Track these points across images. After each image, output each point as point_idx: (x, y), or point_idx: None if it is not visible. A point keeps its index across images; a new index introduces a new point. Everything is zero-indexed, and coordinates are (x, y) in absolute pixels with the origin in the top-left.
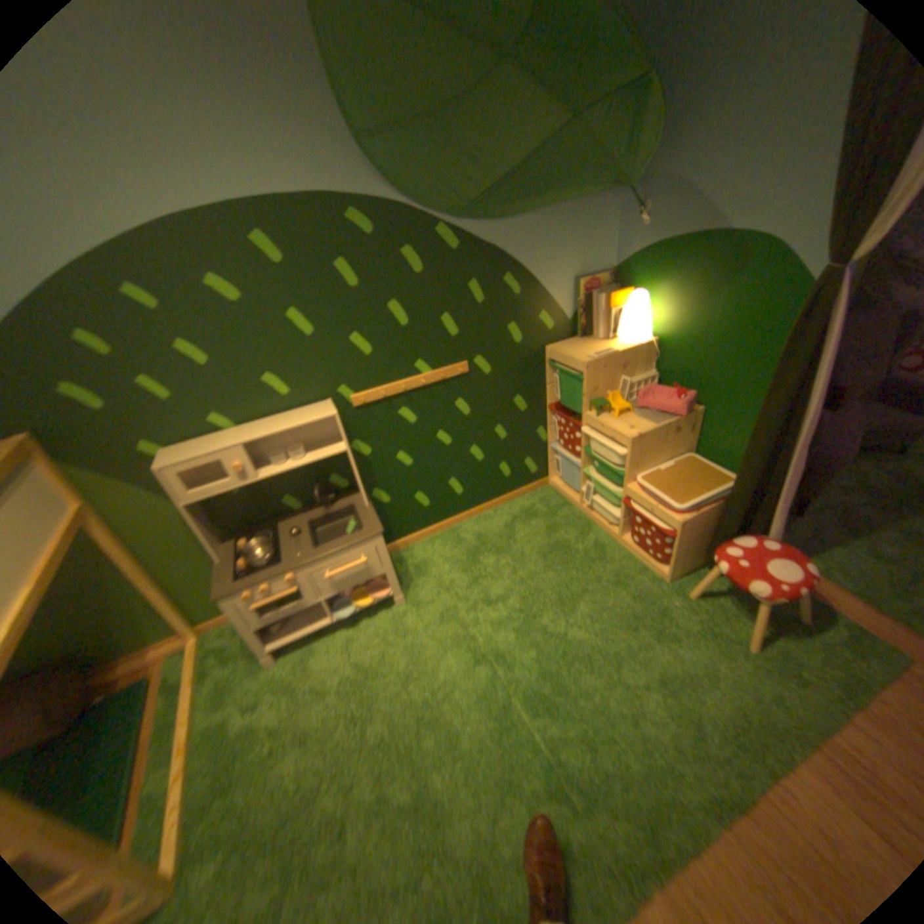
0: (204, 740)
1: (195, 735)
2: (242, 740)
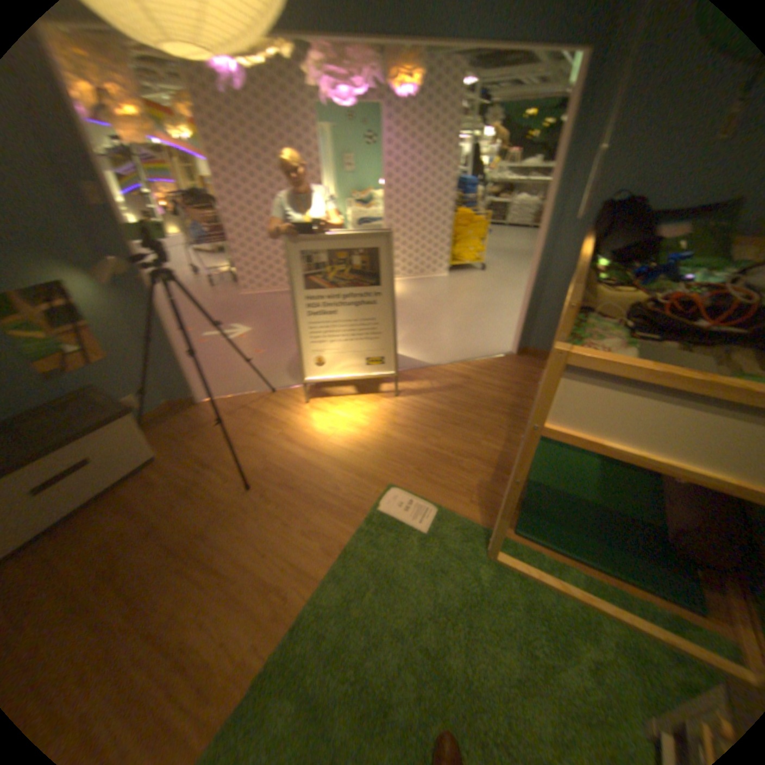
0: (589, 623)
1: (600, 620)
2: (565, 648)
